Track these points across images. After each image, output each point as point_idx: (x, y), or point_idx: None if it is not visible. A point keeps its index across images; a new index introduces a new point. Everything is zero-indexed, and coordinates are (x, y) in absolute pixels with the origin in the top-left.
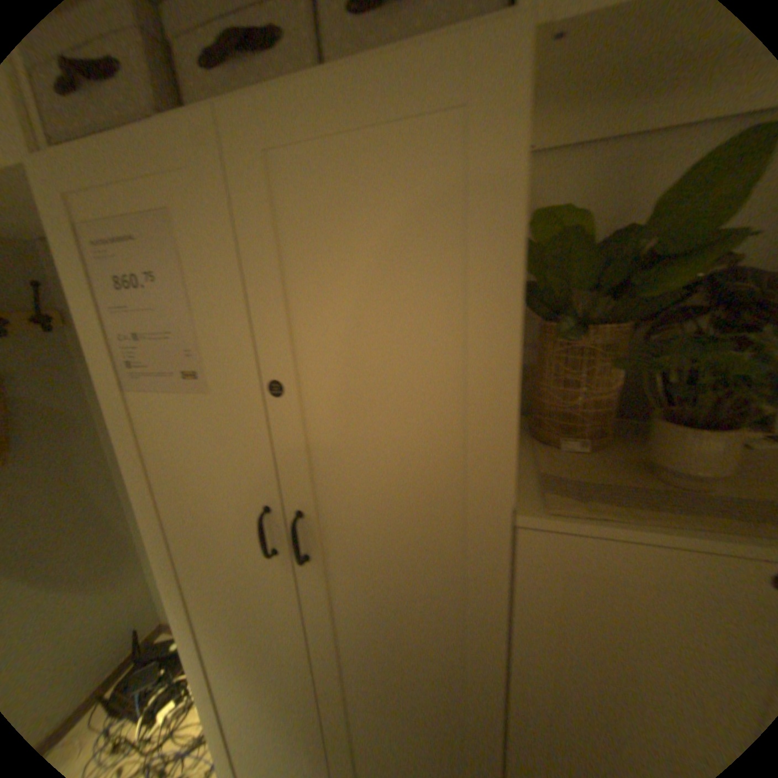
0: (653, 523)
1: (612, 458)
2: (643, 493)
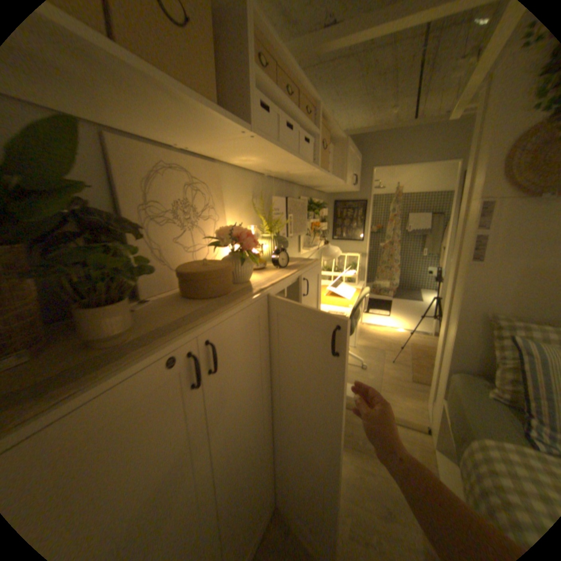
0: (103, 373)
1: (55, 351)
2: (89, 360)
